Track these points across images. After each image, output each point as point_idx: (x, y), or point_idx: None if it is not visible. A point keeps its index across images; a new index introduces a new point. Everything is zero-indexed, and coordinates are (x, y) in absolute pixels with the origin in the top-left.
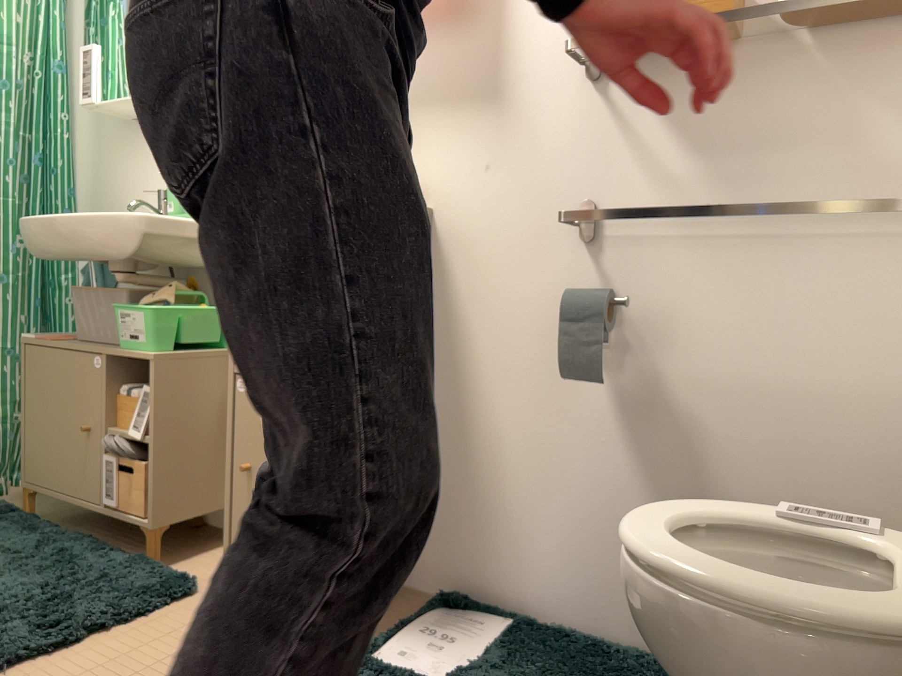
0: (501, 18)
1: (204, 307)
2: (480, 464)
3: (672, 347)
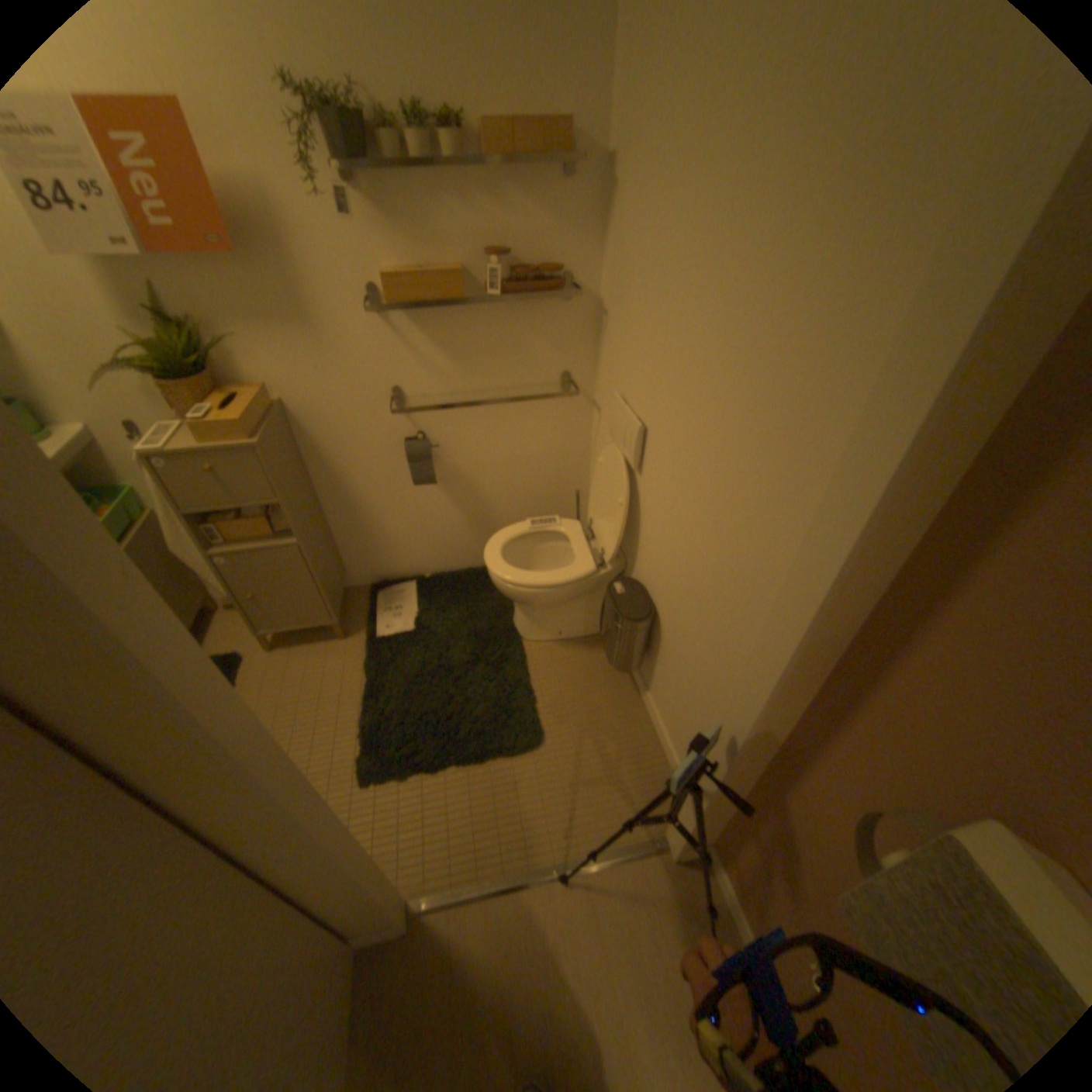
0: (288, 261)
1: (106, 510)
2: (372, 528)
3: (460, 456)
